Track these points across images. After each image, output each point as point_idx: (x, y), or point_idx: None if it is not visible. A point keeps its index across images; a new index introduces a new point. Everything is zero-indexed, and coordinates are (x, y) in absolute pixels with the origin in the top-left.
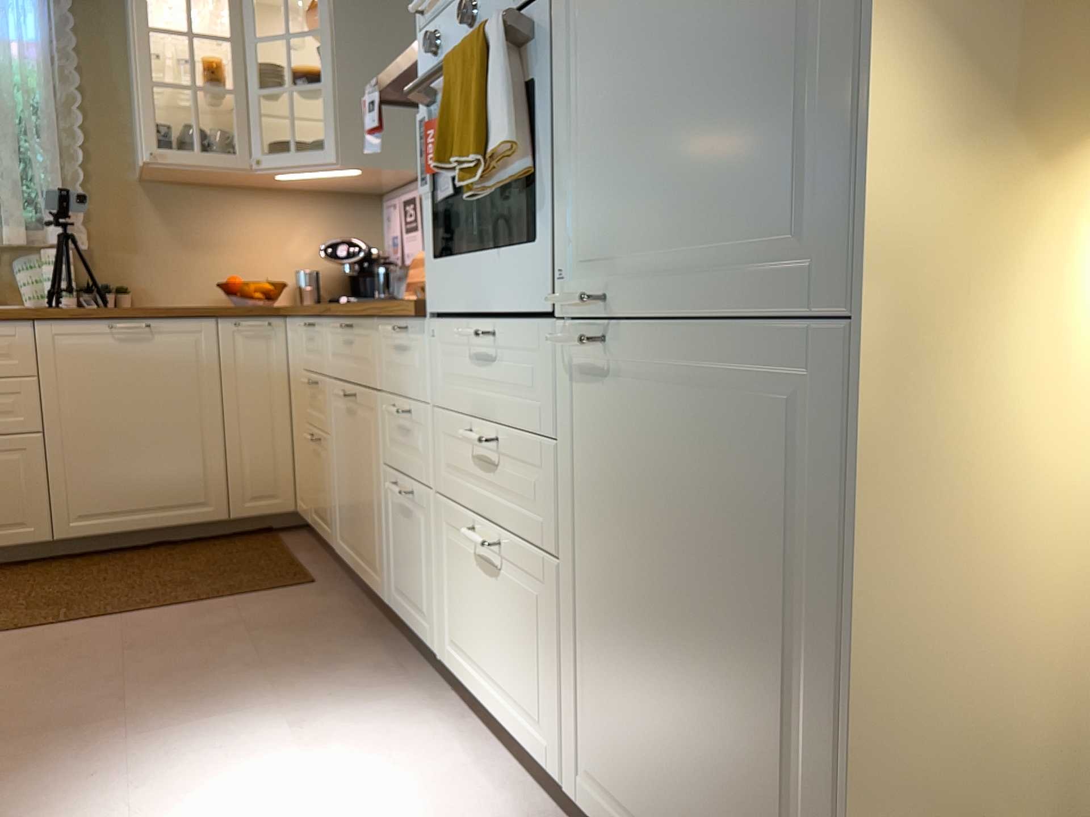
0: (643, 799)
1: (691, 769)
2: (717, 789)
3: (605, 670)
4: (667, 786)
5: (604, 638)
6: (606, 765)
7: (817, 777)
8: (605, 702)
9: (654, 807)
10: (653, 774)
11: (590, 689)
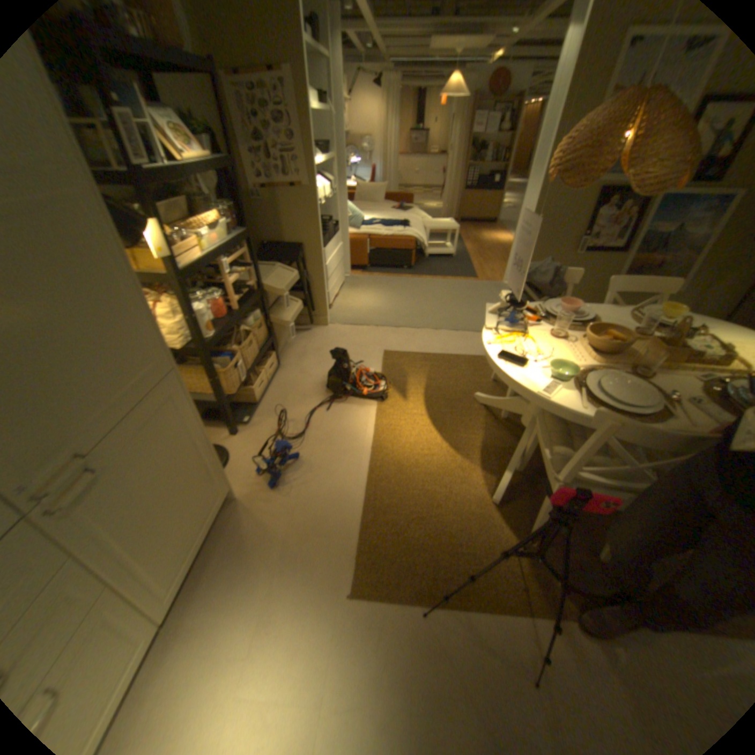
0: (183, 553)
1: (189, 515)
2: (195, 504)
3: (153, 561)
4: (186, 533)
5: (147, 555)
6: (168, 578)
7: (206, 461)
8: (158, 567)
9: (186, 546)
10: (182, 540)
11: (149, 582)
